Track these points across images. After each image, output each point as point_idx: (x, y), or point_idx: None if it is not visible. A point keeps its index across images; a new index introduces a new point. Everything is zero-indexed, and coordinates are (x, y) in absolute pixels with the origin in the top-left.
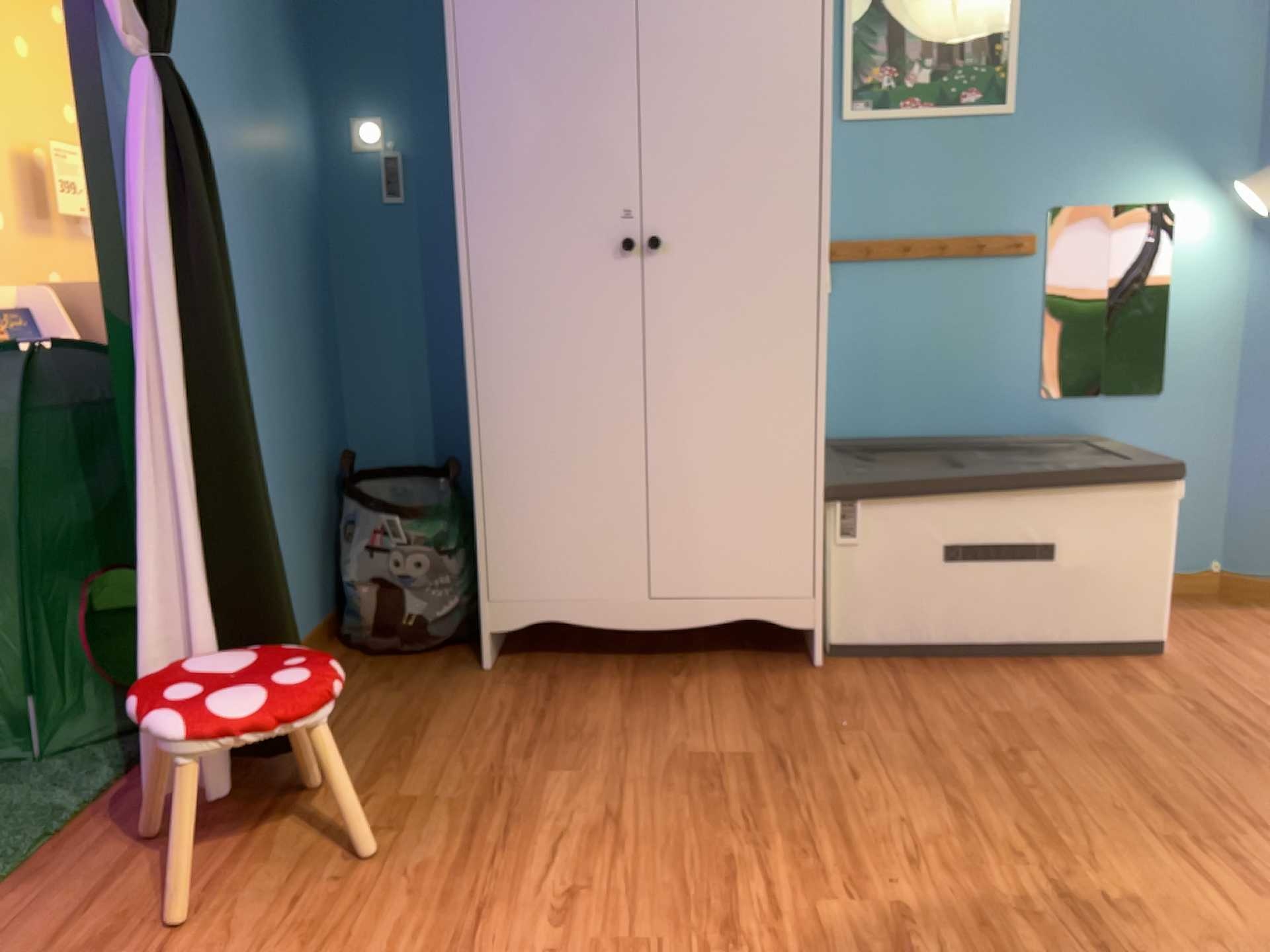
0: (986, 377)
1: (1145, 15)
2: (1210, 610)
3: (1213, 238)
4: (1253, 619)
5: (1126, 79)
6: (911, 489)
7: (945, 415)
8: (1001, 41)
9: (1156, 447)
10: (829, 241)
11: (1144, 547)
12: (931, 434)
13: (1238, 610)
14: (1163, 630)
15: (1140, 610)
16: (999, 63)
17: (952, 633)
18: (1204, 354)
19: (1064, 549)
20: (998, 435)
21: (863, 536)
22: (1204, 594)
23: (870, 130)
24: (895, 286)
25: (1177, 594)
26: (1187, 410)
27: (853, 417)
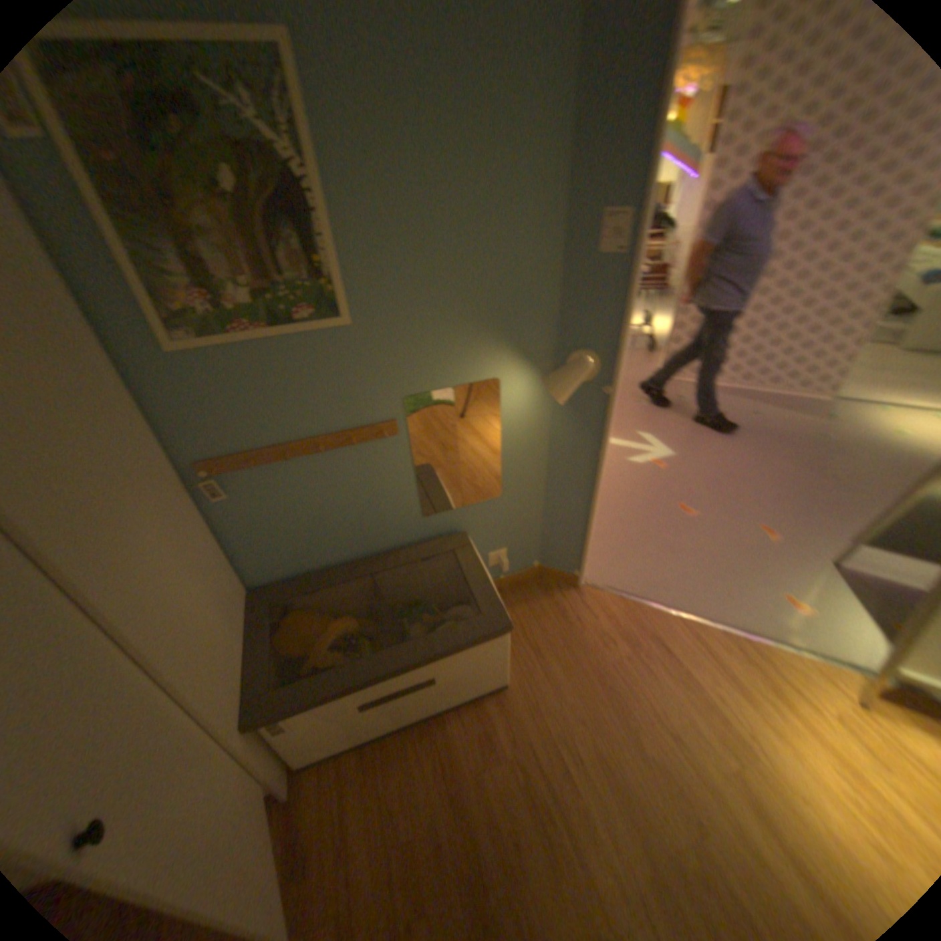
0: (378, 516)
1: (454, 212)
2: (530, 601)
3: (523, 396)
4: (551, 609)
5: (445, 279)
6: (315, 701)
7: (354, 544)
8: (313, 251)
9: (496, 521)
10: (203, 458)
11: (488, 658)
12: (348, 556)
13: (544, 596)
14: (503, 680)
15: (489, 680)
16: (319, 274)
17: (375, 733)
18: (521, 467)
19: (438, 677)
20: (395, 544)
21: (288, 730)
22: (527, 579)
23: (201, 356)
24: (283, 478)
25: (513, 583)
26: (512, 498)
27: (284, 564)
